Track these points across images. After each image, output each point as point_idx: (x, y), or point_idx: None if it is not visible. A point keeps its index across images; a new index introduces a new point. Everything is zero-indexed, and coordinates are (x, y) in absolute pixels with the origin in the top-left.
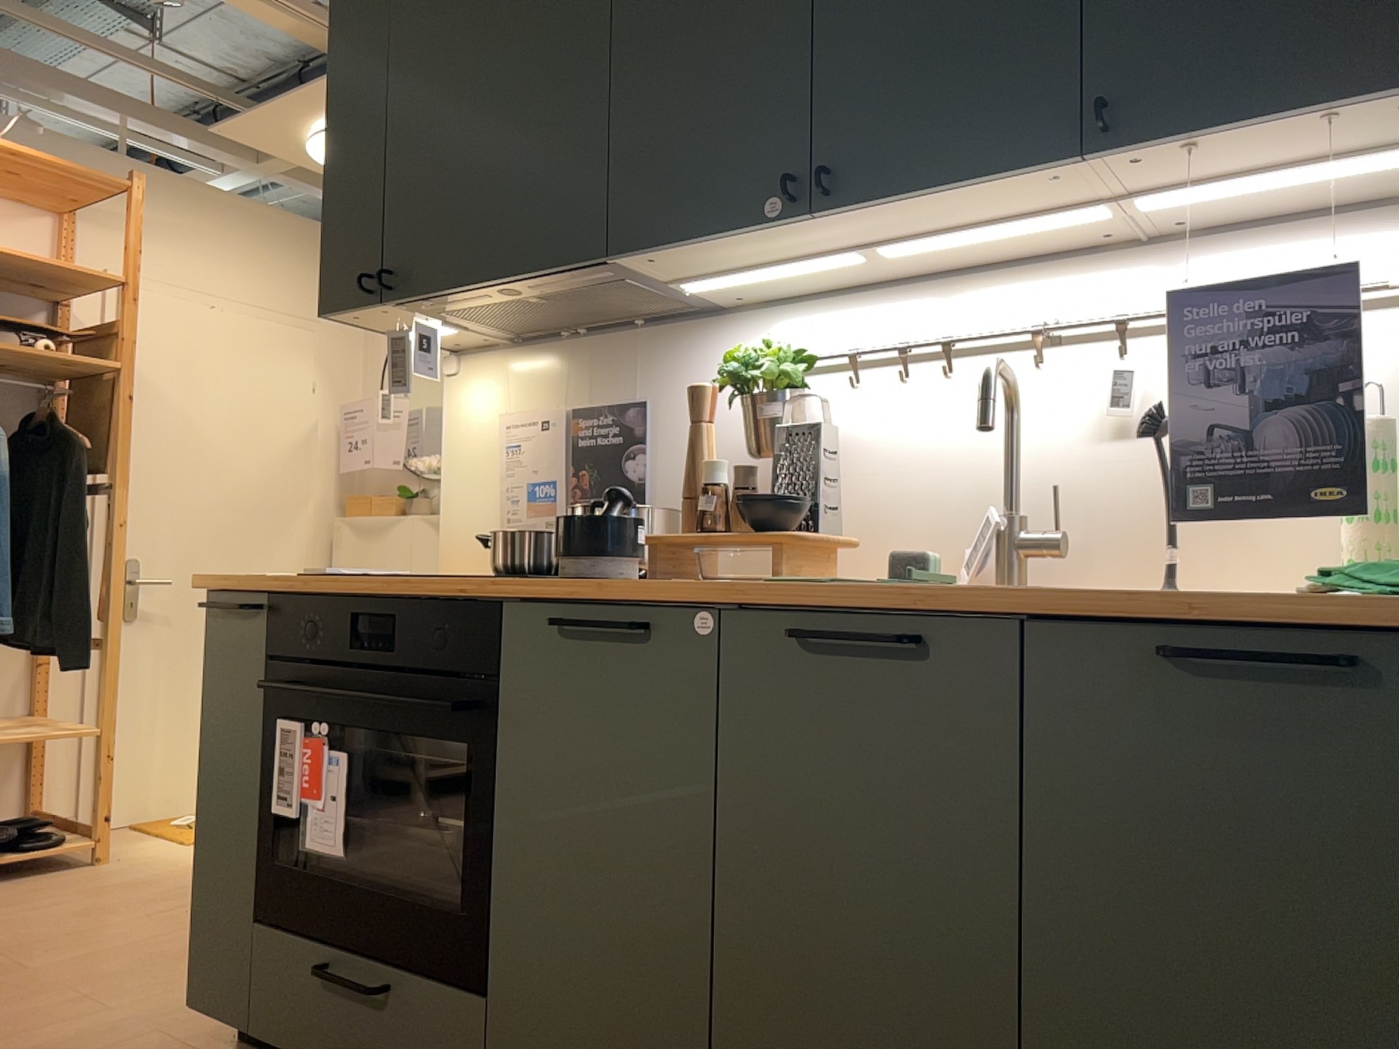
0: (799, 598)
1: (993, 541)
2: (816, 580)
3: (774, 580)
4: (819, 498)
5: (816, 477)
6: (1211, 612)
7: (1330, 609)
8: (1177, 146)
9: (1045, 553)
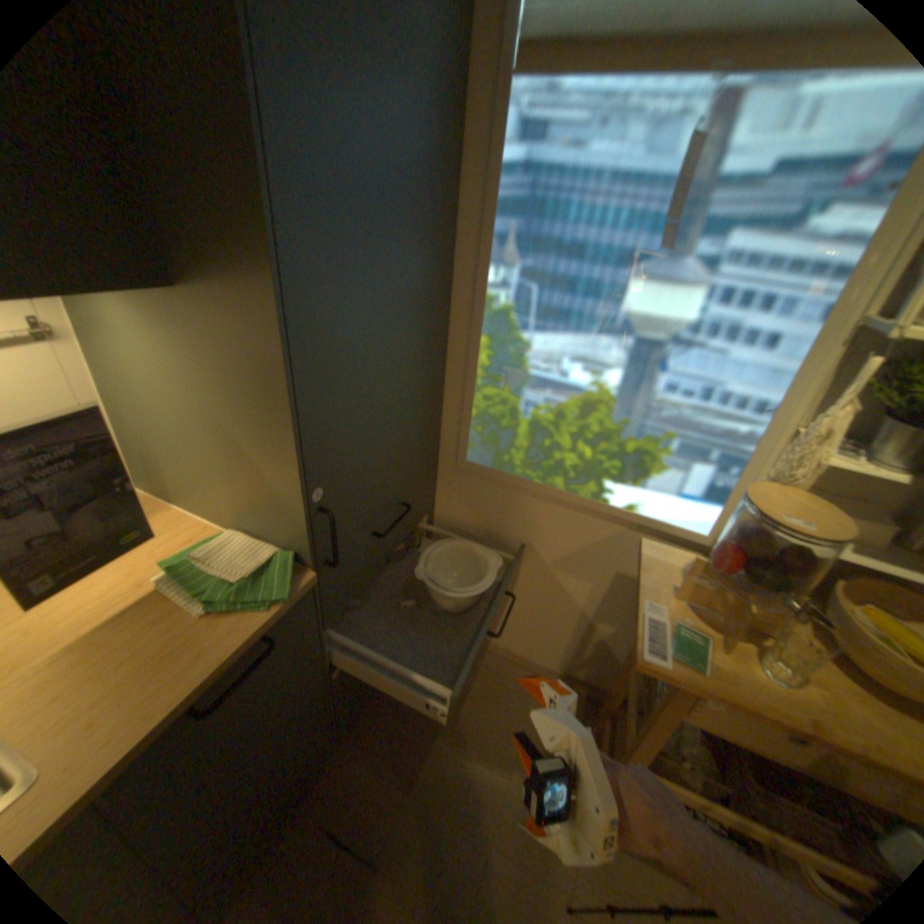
0: None
1: None
2: None
3: None
4: None
5: None
6: (211, 681)
7: (260, 636)
8: None
9: None
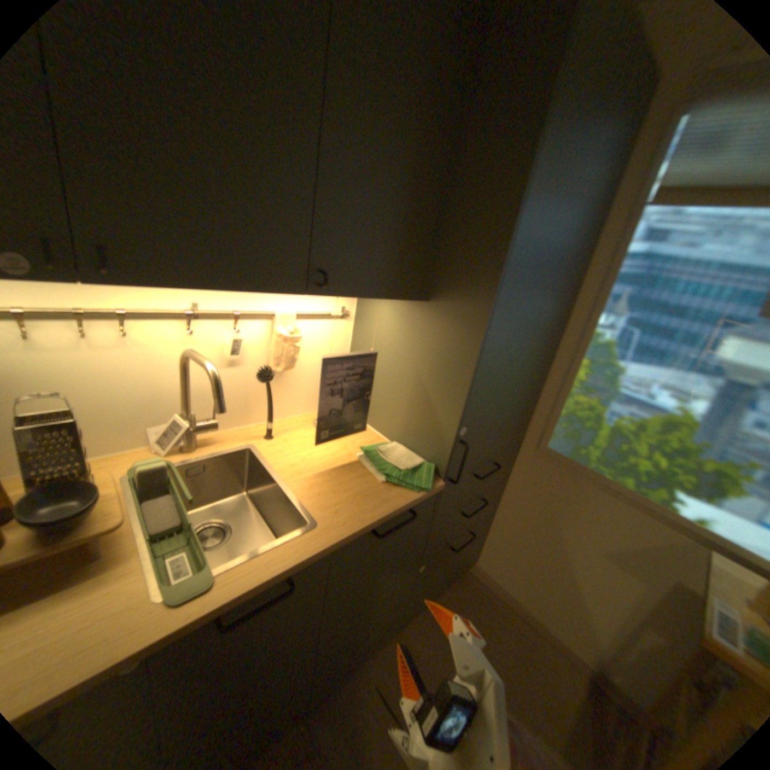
0: (222, 611)
1: (182, 435)
2: (211, 583)
3: (171, 598)
4: (76, 467)
5: (72, 456)
6: (388, 518)
7: (413, 505)
8: (338, 295)
9: (205, 430)
